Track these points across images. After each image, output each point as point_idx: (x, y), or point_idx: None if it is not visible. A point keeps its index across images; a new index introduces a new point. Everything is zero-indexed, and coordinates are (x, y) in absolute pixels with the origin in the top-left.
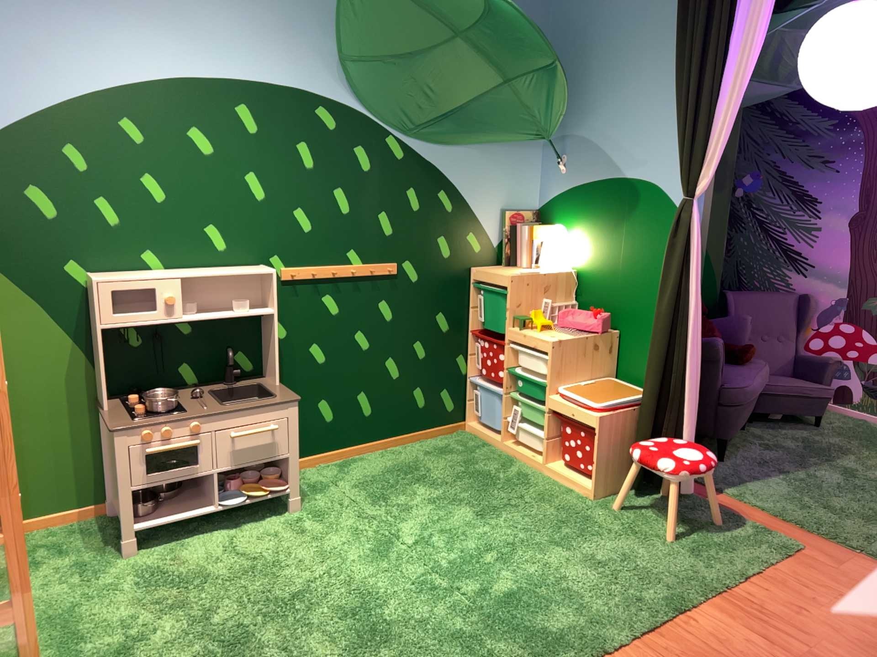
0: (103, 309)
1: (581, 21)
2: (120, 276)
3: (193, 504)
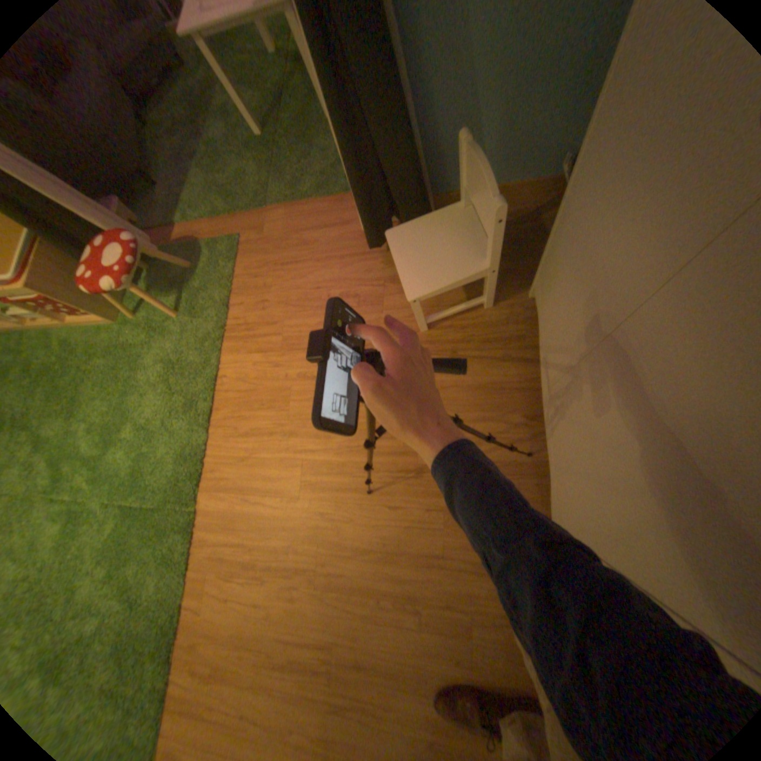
0: None
1: None
2: None
3: None
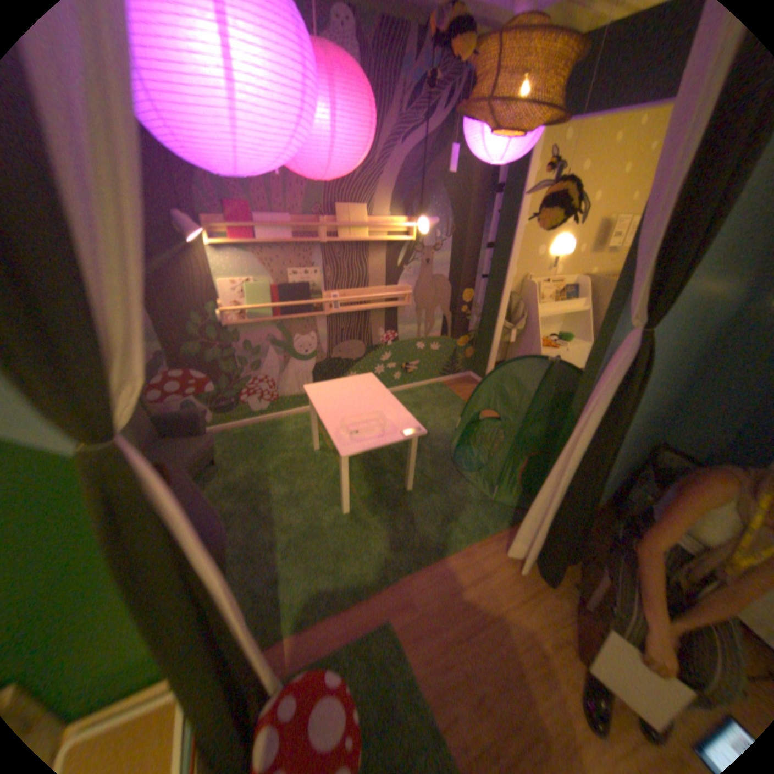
0: None
1: None
2: None
3: None
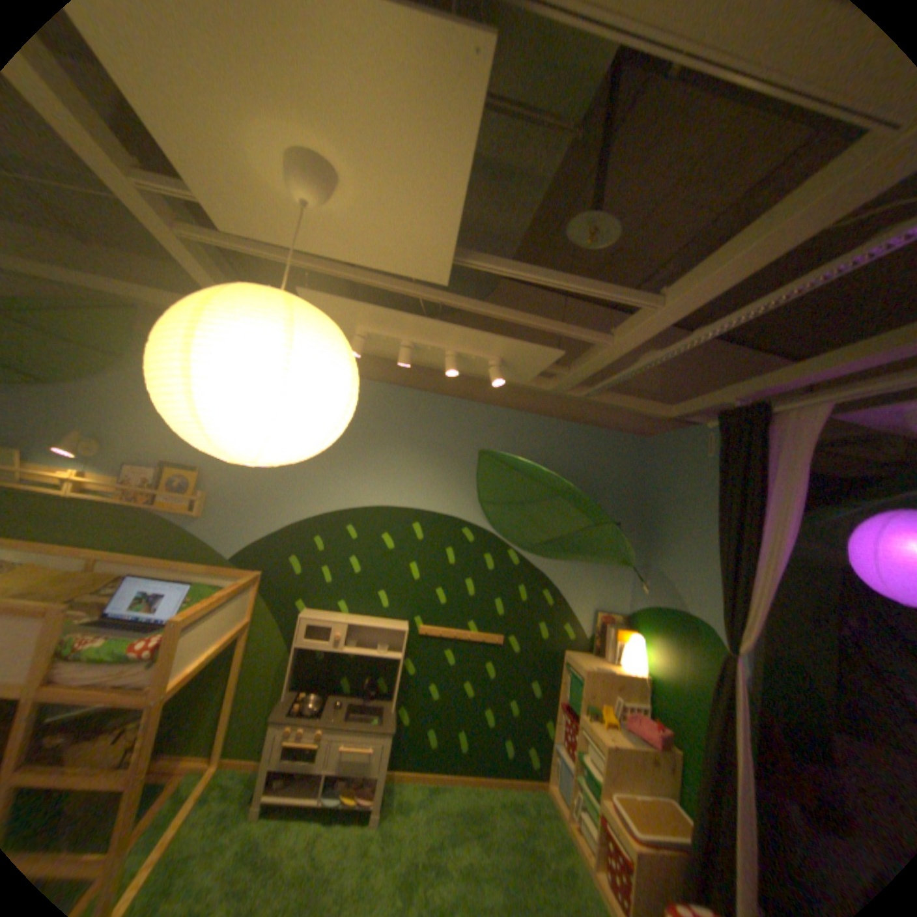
0: (299, 636)
1: (662, 489)
2: (317, 617)
3: (309, 794)
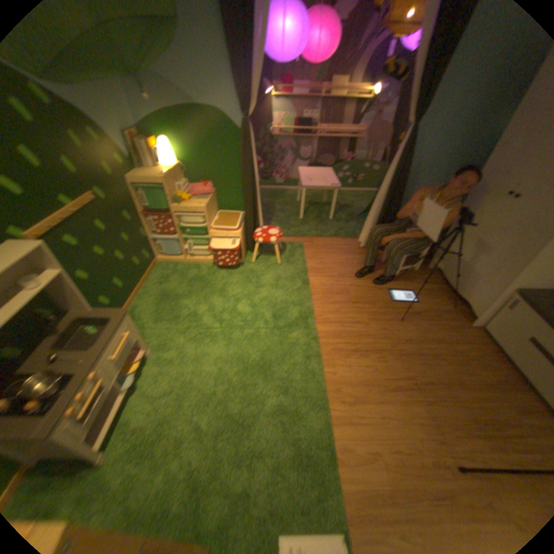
0: None
1: None
2: None
3: (105, 403)
